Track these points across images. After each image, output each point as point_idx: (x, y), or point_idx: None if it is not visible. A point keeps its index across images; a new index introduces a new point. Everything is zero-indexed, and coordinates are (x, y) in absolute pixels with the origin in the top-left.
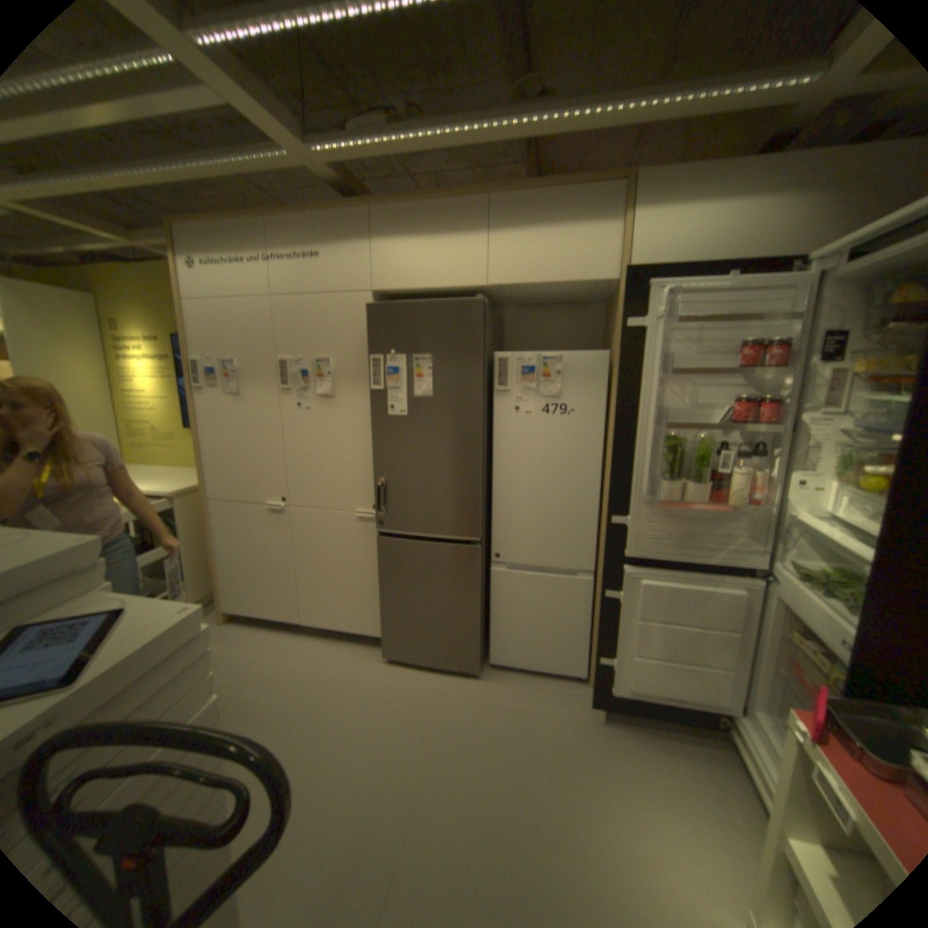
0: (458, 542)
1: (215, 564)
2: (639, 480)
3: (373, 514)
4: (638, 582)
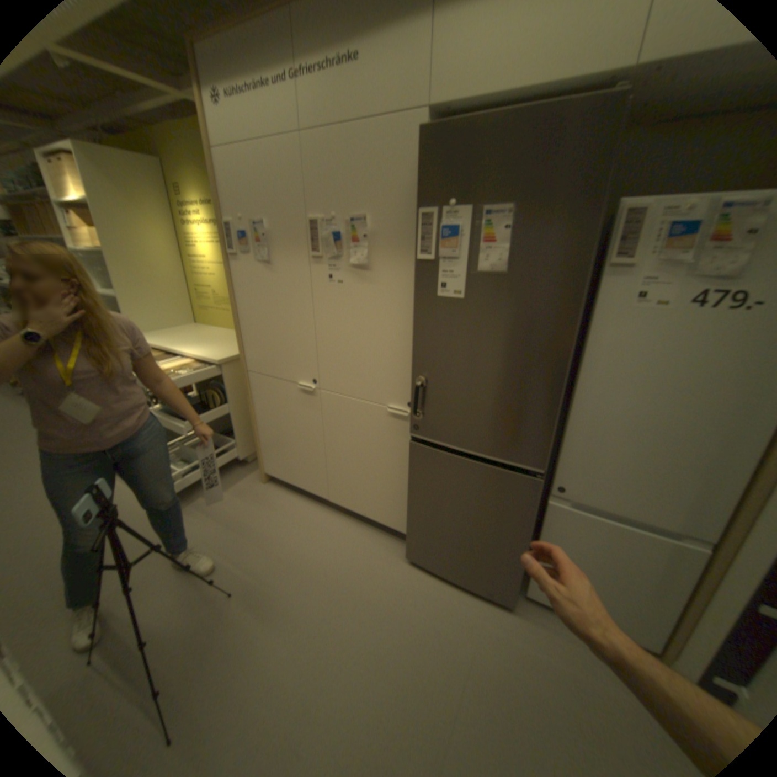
0: (511, 466)
1: (256, 430)
2: None
3: (406, 411)
4: None
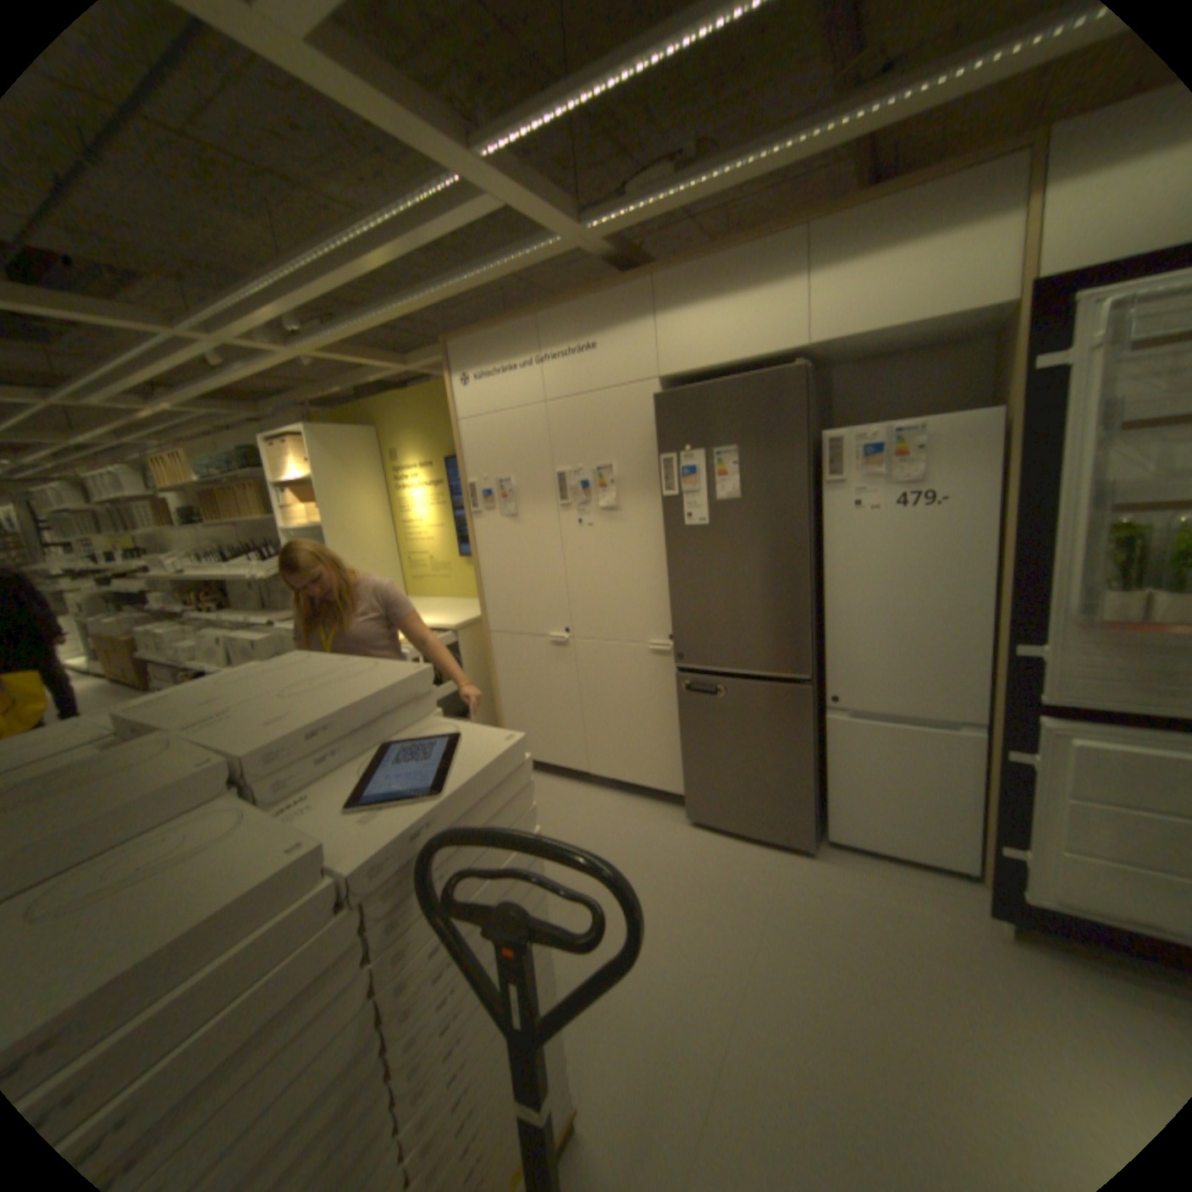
0: (780, 681)
1: (499, 701)
2: (1064, 593)
3: (669, 646)
4: (1067, 743)
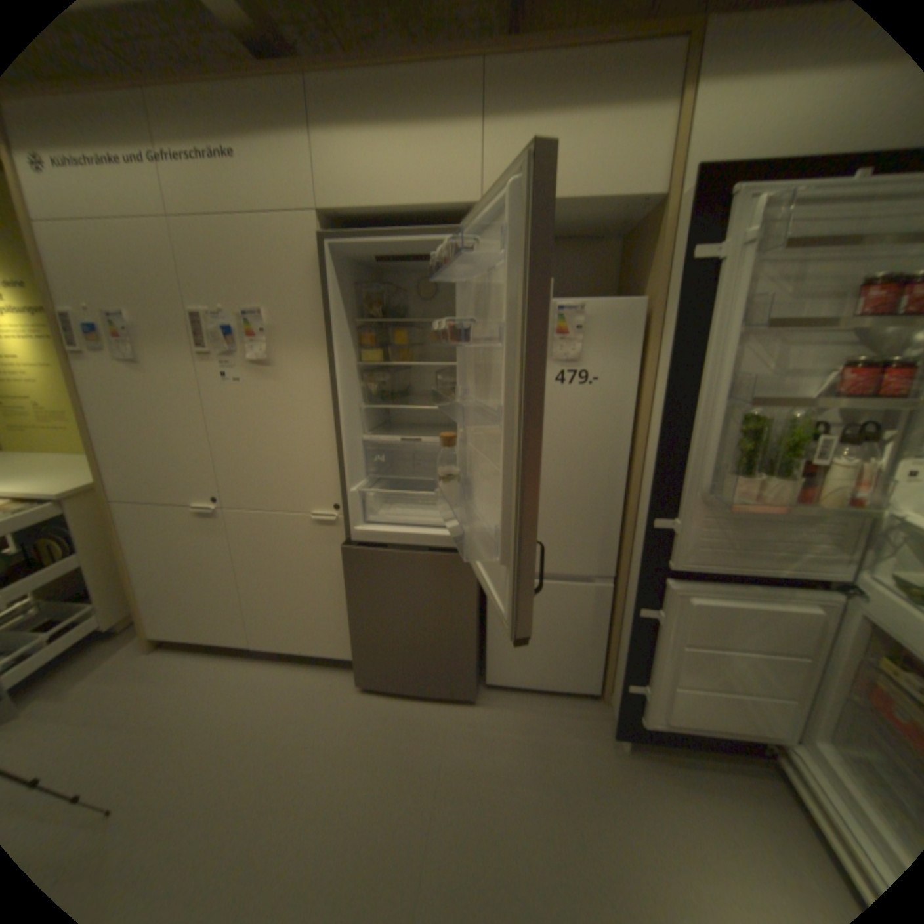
0: (447, 548)
1: (130, 581)
2: (697, 473)
3: (334, 515)
4: (686, 600)
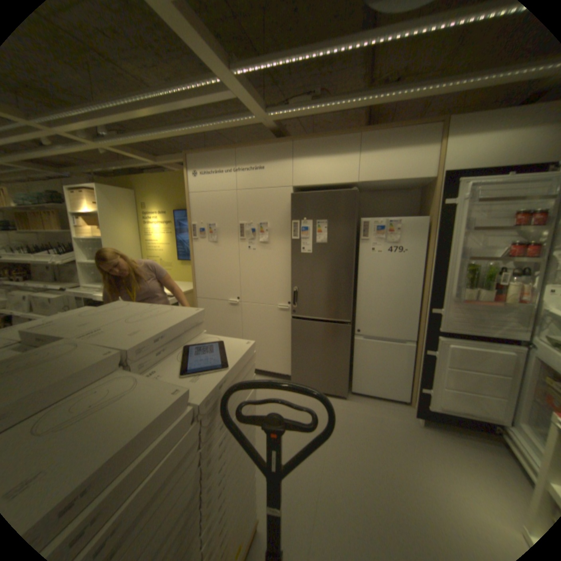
0: (337, 323)
1: None
2: (450, 289)
3: (288, 306)
4: (448, 346)
